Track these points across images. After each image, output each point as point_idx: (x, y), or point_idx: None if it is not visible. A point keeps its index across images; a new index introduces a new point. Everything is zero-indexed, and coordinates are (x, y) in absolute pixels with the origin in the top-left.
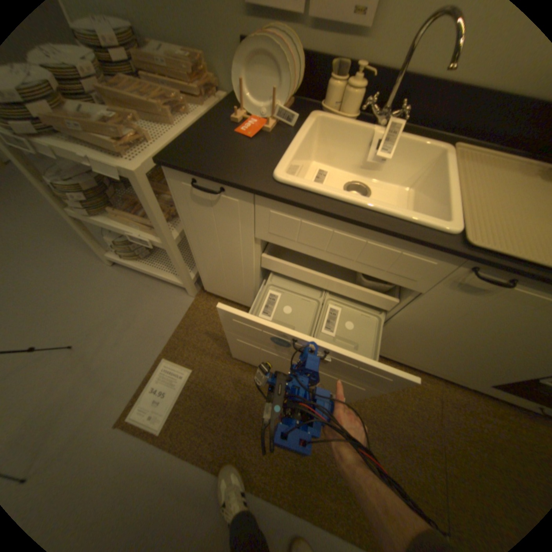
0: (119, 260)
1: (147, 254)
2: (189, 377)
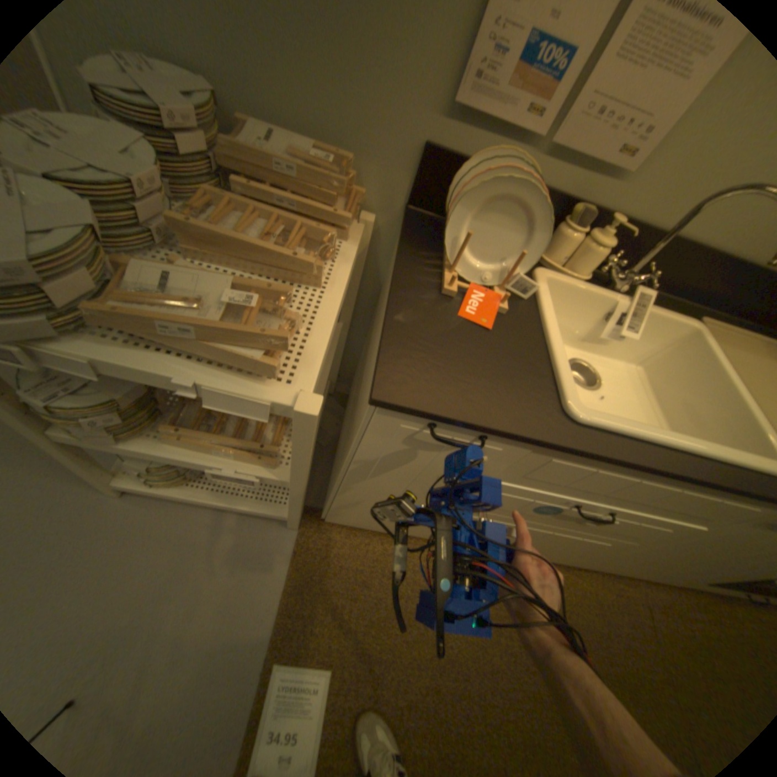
0: (144, 489)
1: None
2: (329, 686)
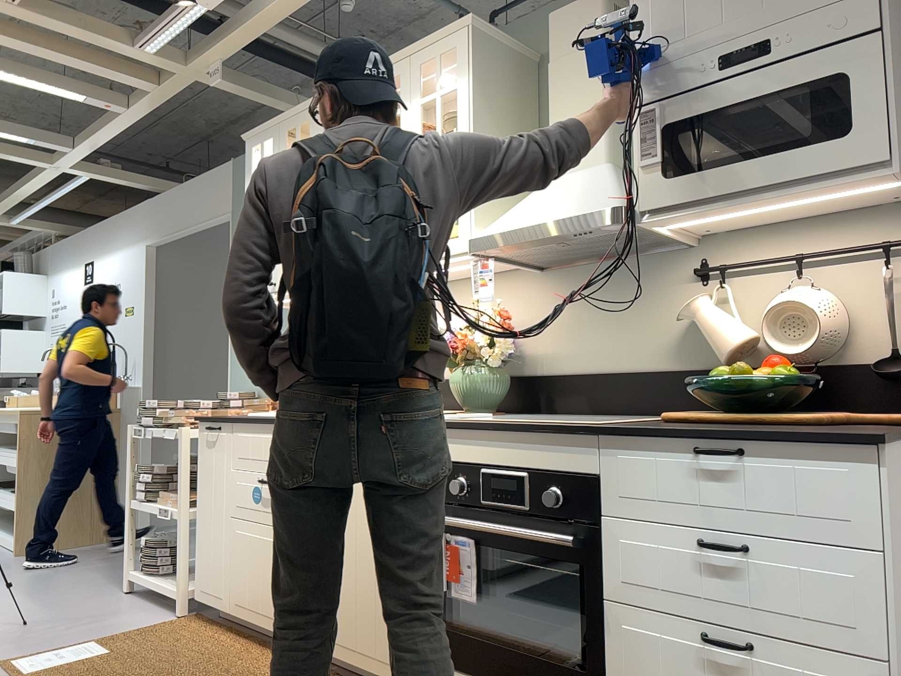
0: (139, 573)
1: (170, 576)
2: (102, 655)
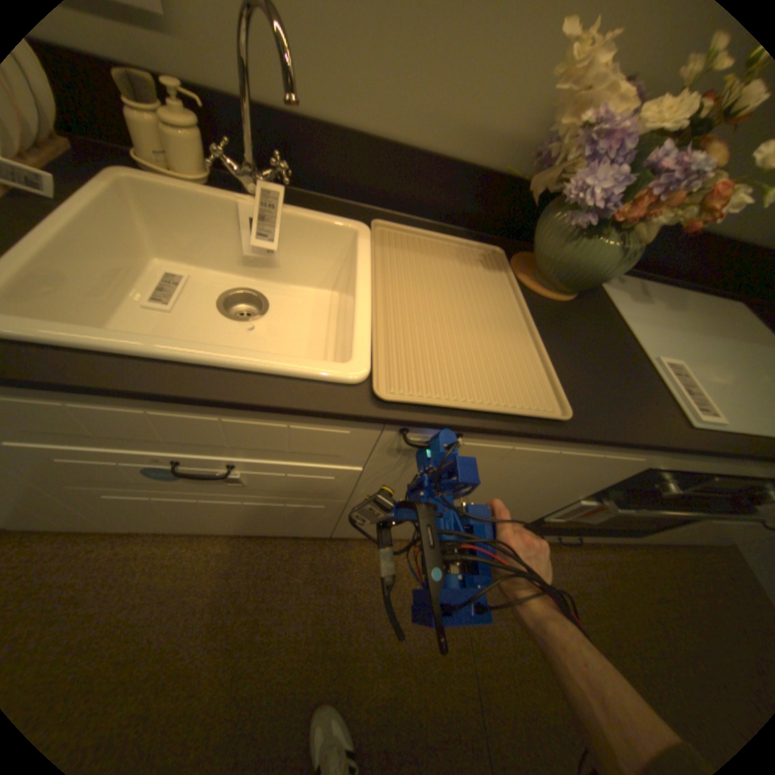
0: None
1: None
2: None
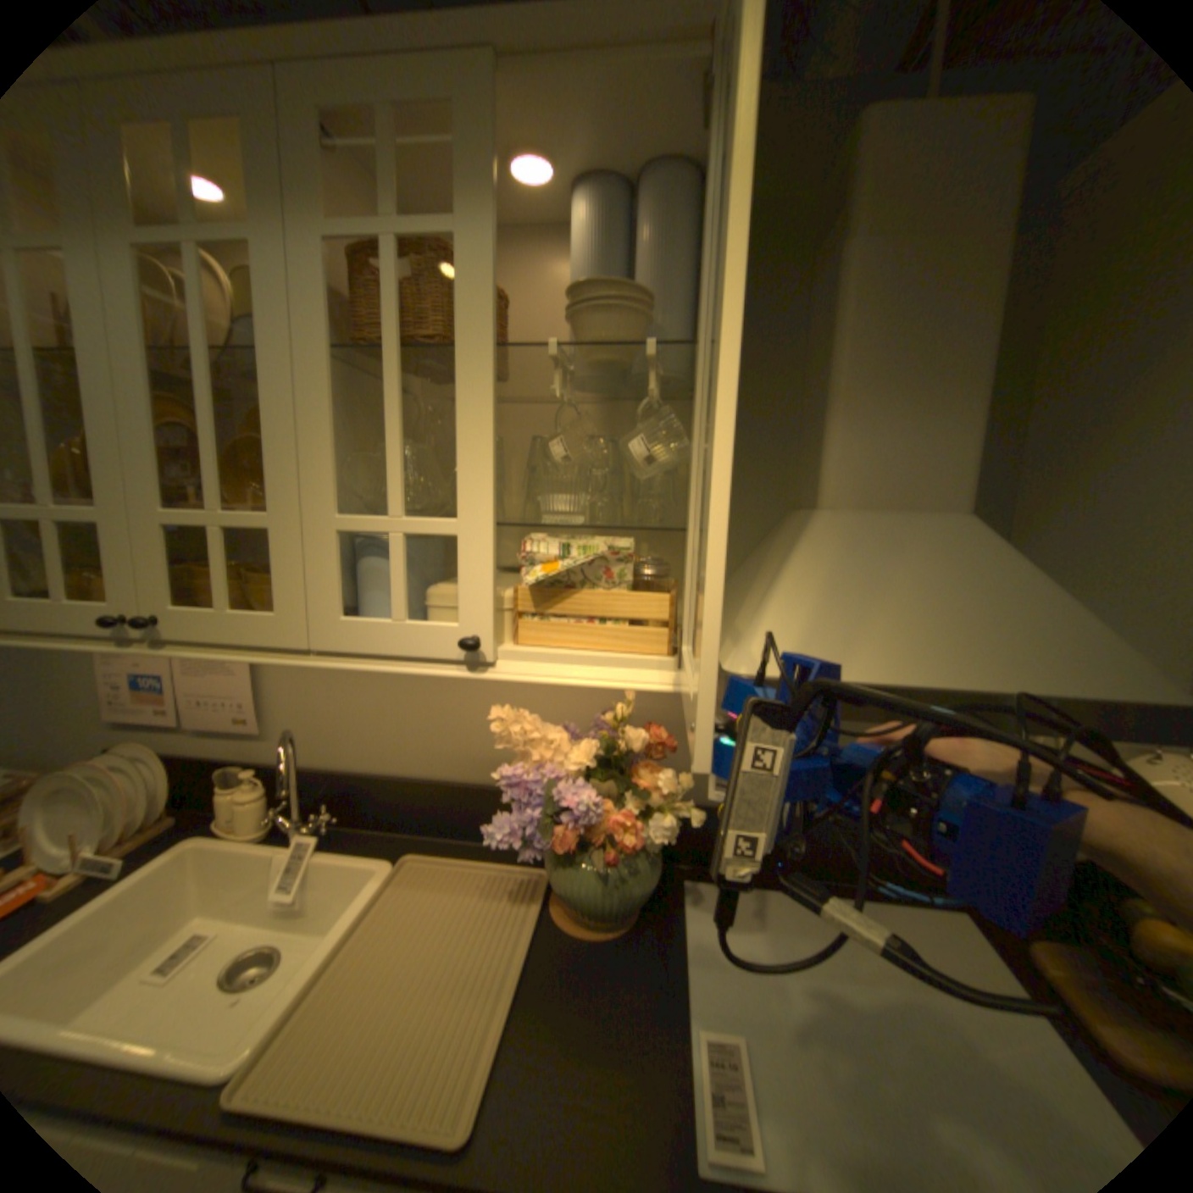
0: None
1: None
2: None
